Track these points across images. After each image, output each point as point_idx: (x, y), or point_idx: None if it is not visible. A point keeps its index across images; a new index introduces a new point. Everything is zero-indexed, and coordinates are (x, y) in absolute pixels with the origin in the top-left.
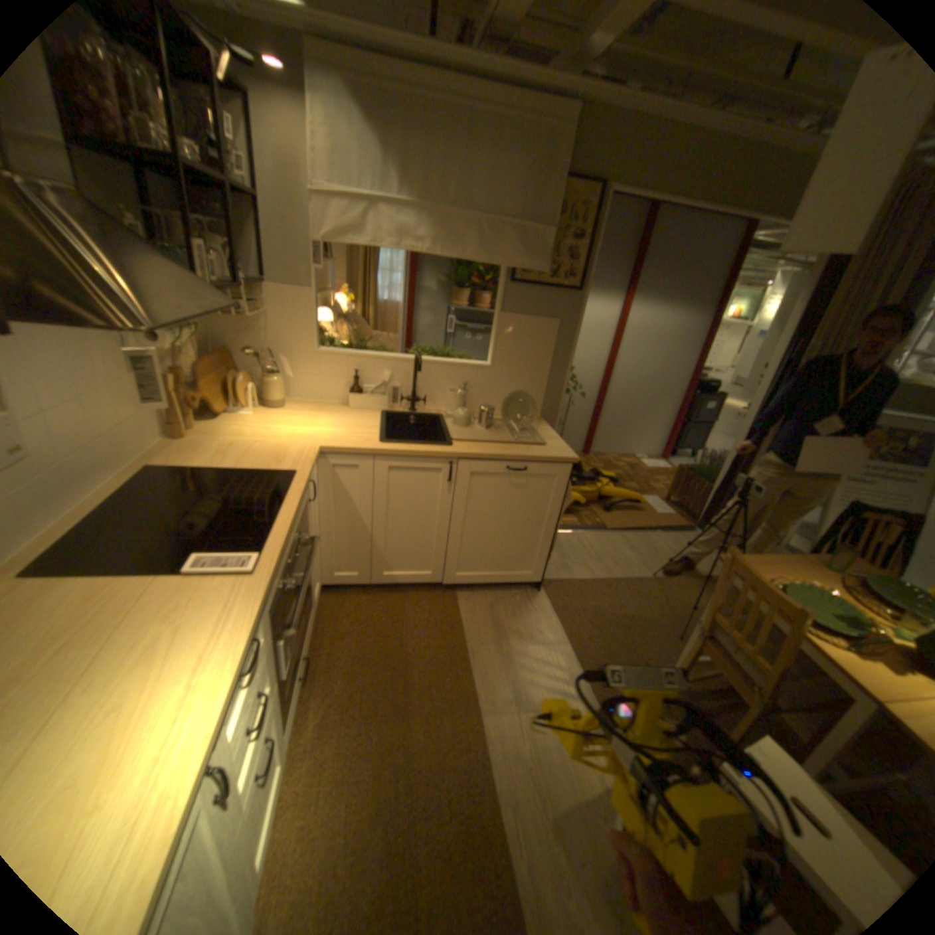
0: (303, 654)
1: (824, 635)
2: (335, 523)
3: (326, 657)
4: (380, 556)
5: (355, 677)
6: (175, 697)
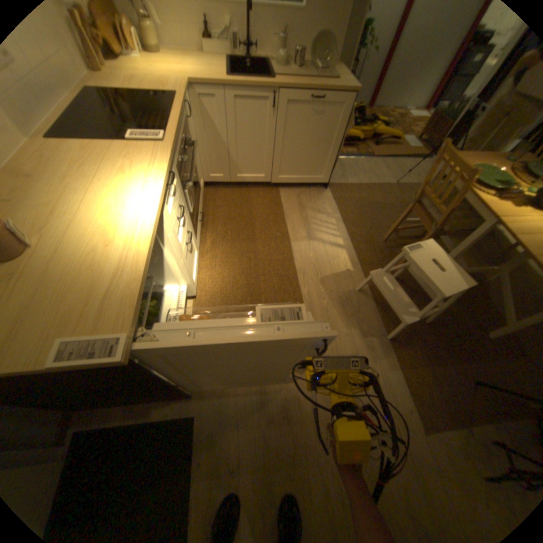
0: (201, 211)
1: (486, 188)
2: (208, 140)
3: (213, 215)
4: (236, 163)
5: (229, 224)
6: (143, 183)
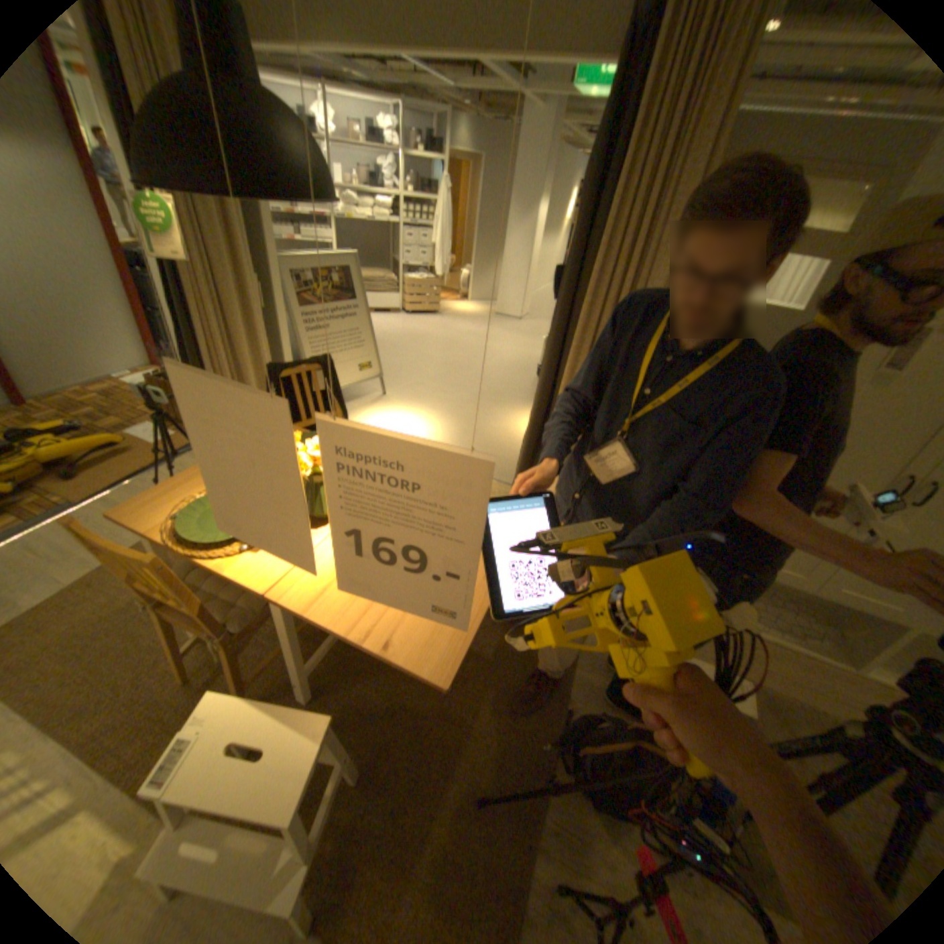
0: None
1: (222, 546)
2: None
3: None
4: None
5: None
6: None
